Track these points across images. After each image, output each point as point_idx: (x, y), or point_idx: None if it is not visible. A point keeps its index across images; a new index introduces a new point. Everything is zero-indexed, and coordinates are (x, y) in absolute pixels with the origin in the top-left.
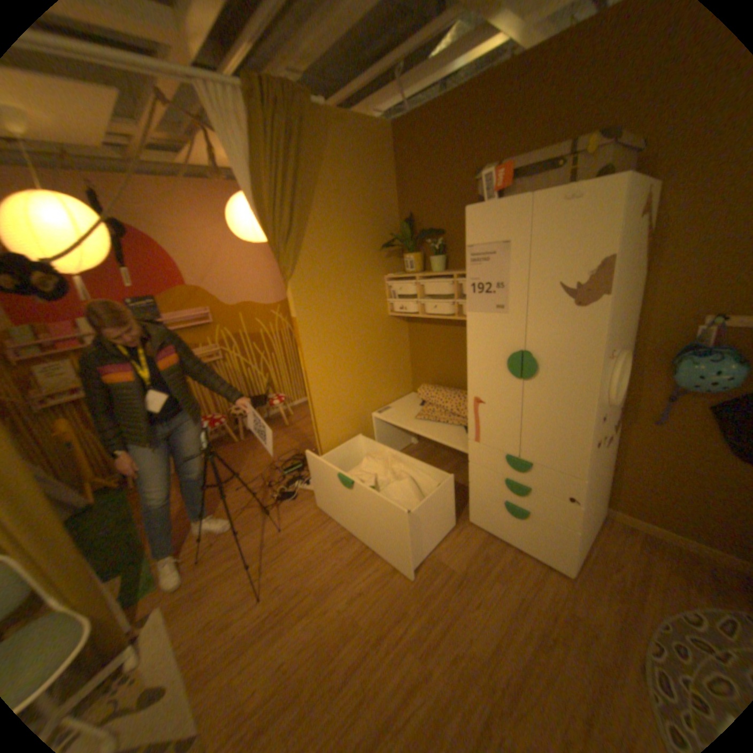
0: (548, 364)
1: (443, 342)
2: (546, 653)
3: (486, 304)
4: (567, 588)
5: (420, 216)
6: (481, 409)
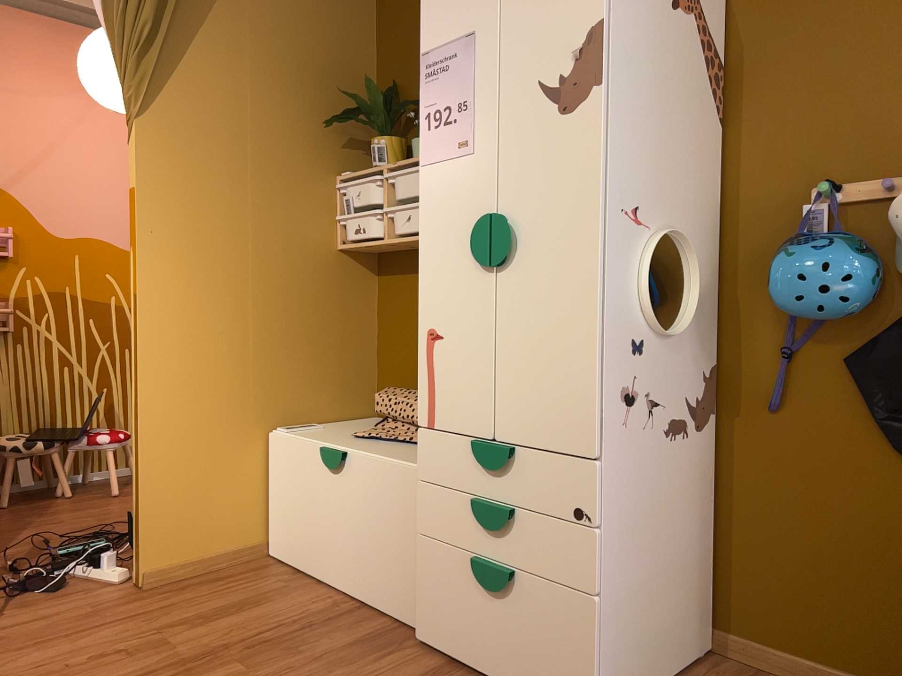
0: (529, 229)
1: None
2: None
3: (445, 145)
4: None
5: (408, 85)
6: (436, 351)
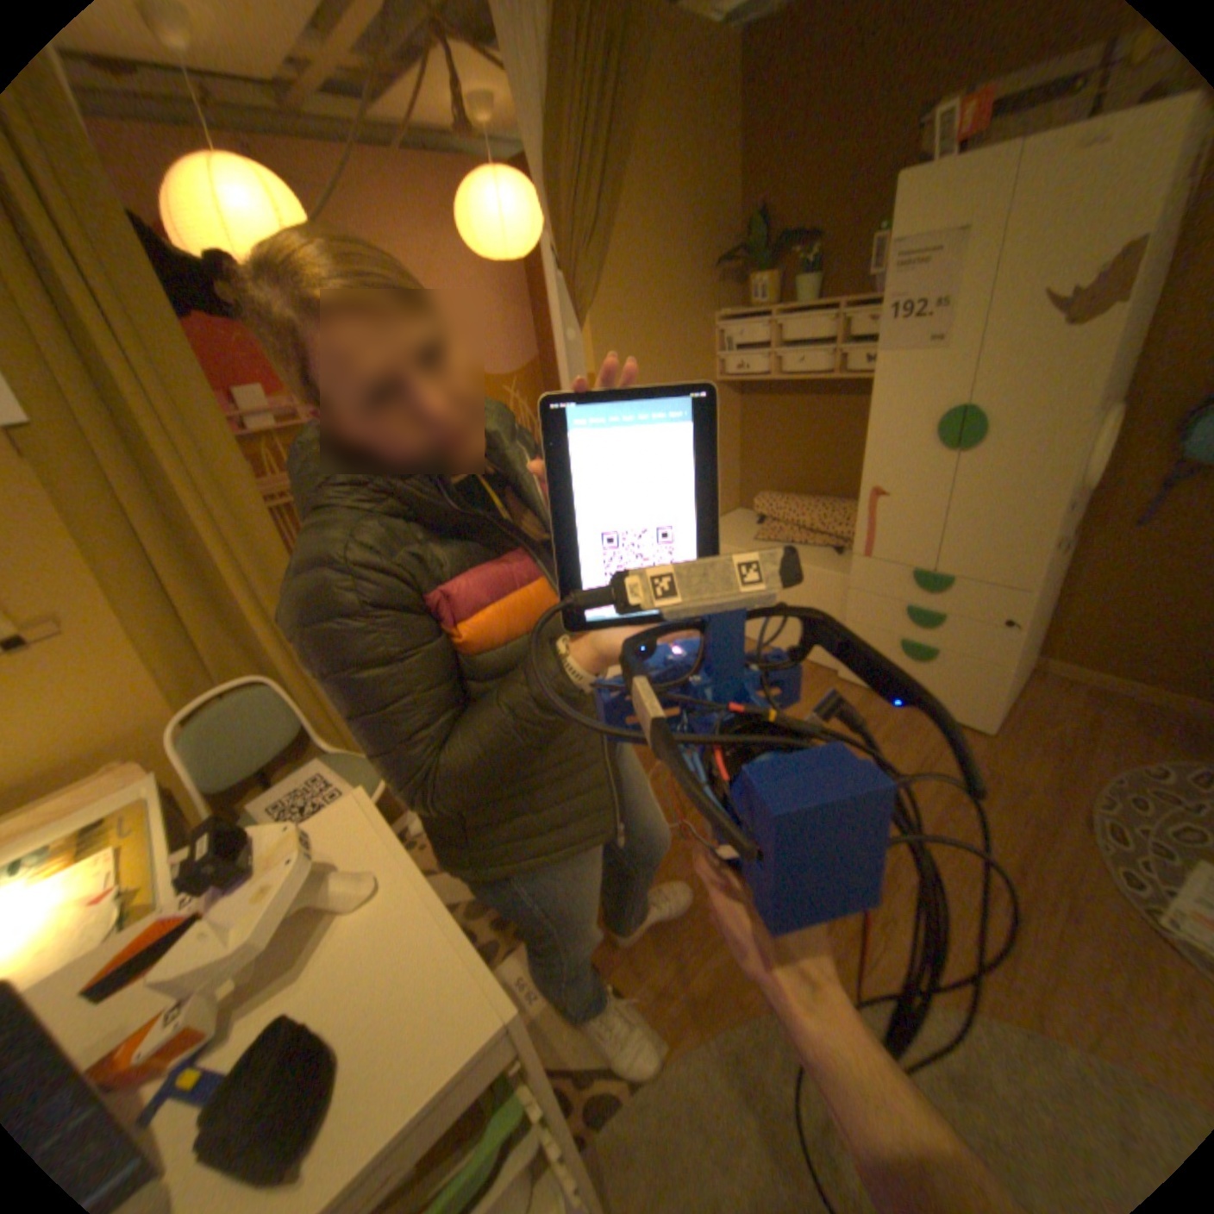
0: (1003, 422)
1: (800, 422)
2: (960, 809)
3: (913, 336)
4: (984, 745)
5: (782, 207)
6: (880, 504)
